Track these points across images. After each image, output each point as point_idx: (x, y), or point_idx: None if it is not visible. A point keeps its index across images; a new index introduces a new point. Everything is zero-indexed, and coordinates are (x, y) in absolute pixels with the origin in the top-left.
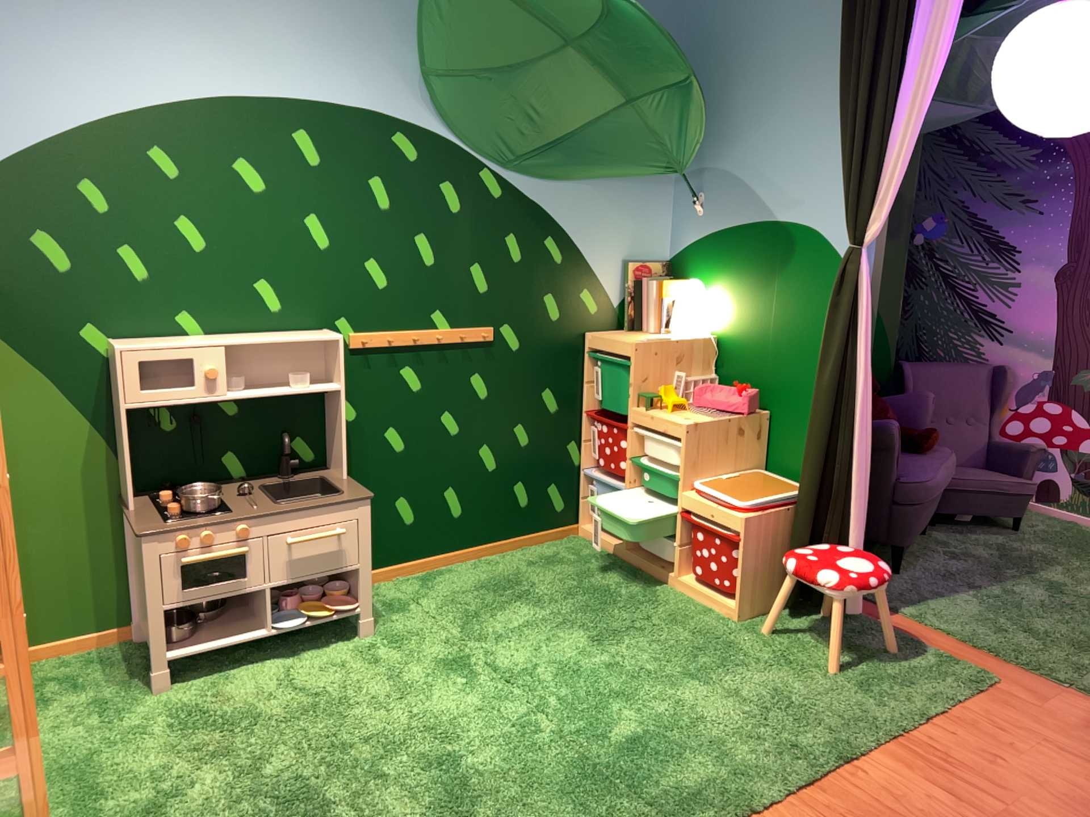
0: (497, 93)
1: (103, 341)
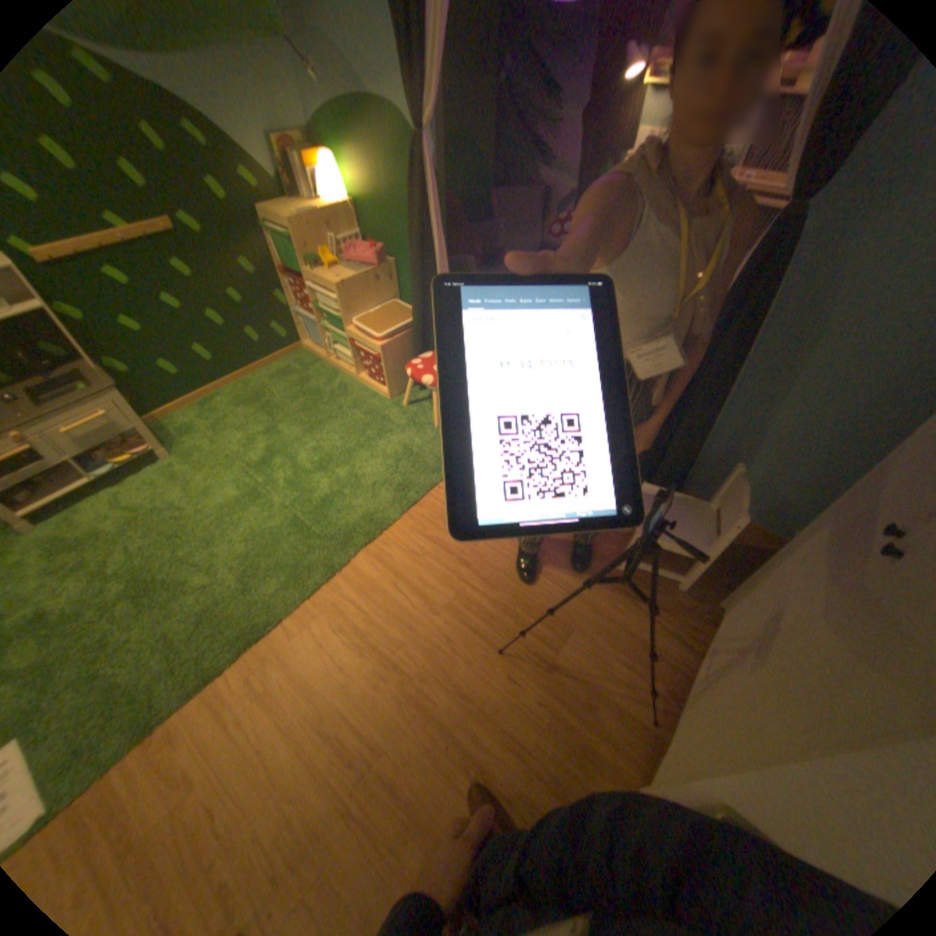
0: None
1: None
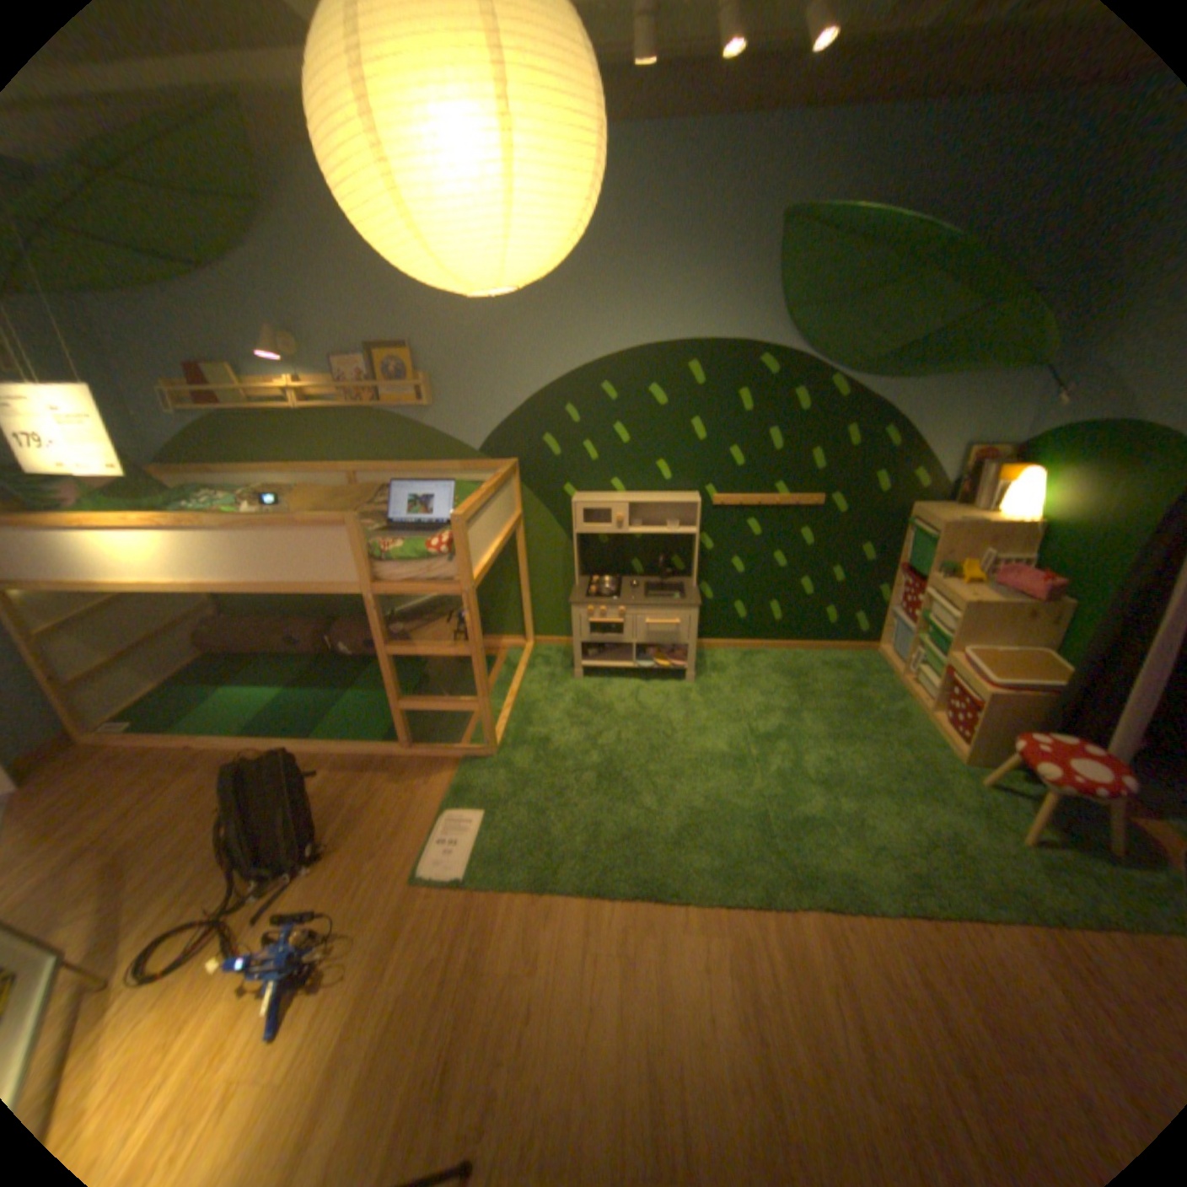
0: (850, 314)
1: (572, 494)
